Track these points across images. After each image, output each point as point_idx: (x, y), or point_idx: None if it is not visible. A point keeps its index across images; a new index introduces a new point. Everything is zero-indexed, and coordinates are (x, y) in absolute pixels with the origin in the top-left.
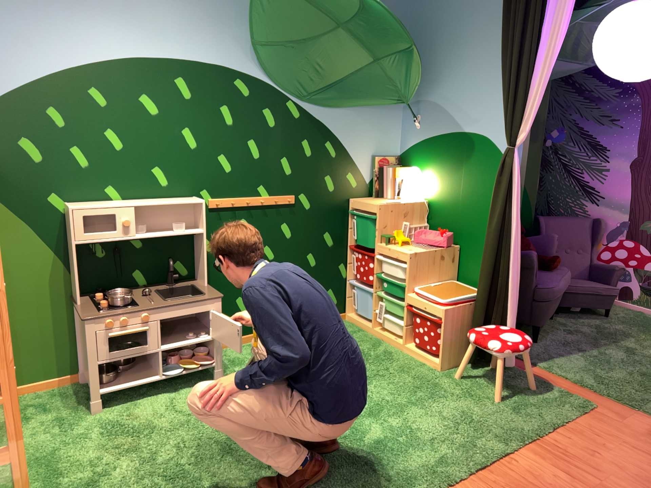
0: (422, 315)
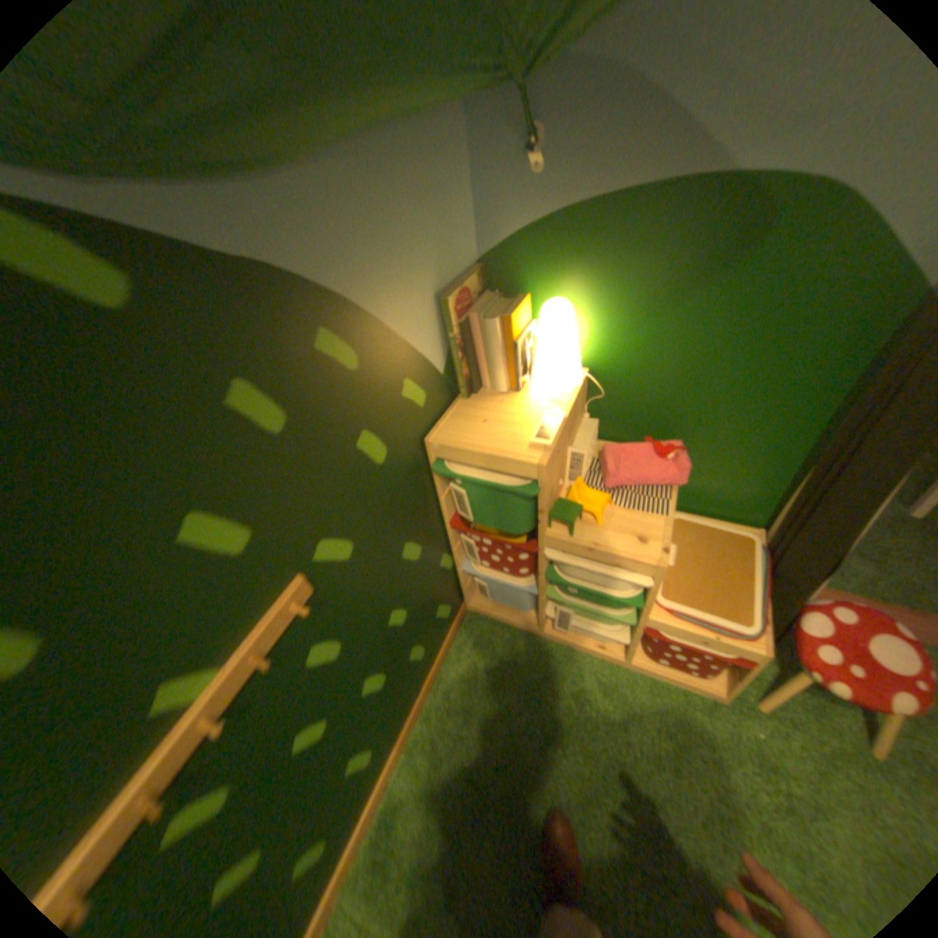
0: (692, 650)
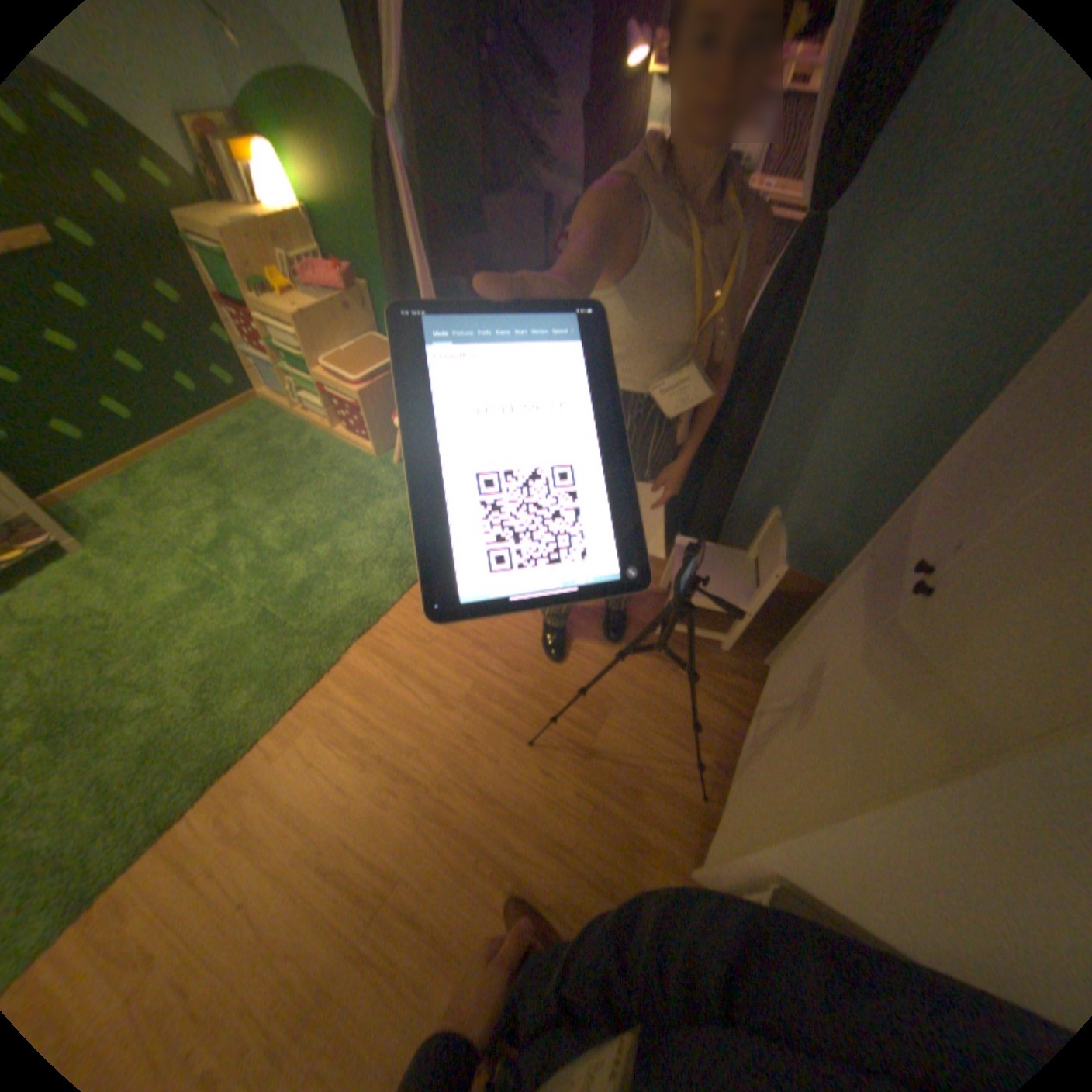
0: (335, 399)
